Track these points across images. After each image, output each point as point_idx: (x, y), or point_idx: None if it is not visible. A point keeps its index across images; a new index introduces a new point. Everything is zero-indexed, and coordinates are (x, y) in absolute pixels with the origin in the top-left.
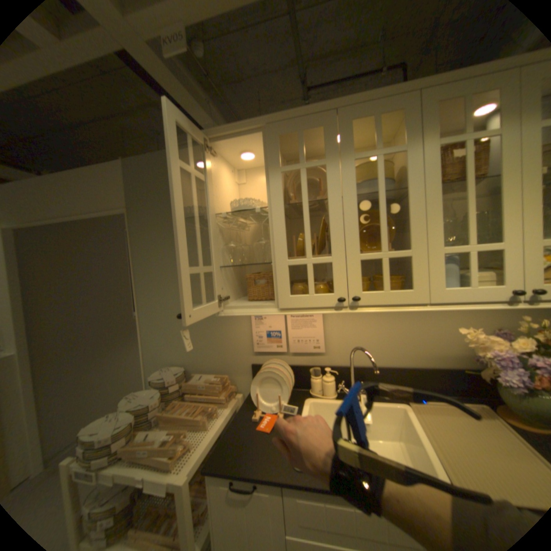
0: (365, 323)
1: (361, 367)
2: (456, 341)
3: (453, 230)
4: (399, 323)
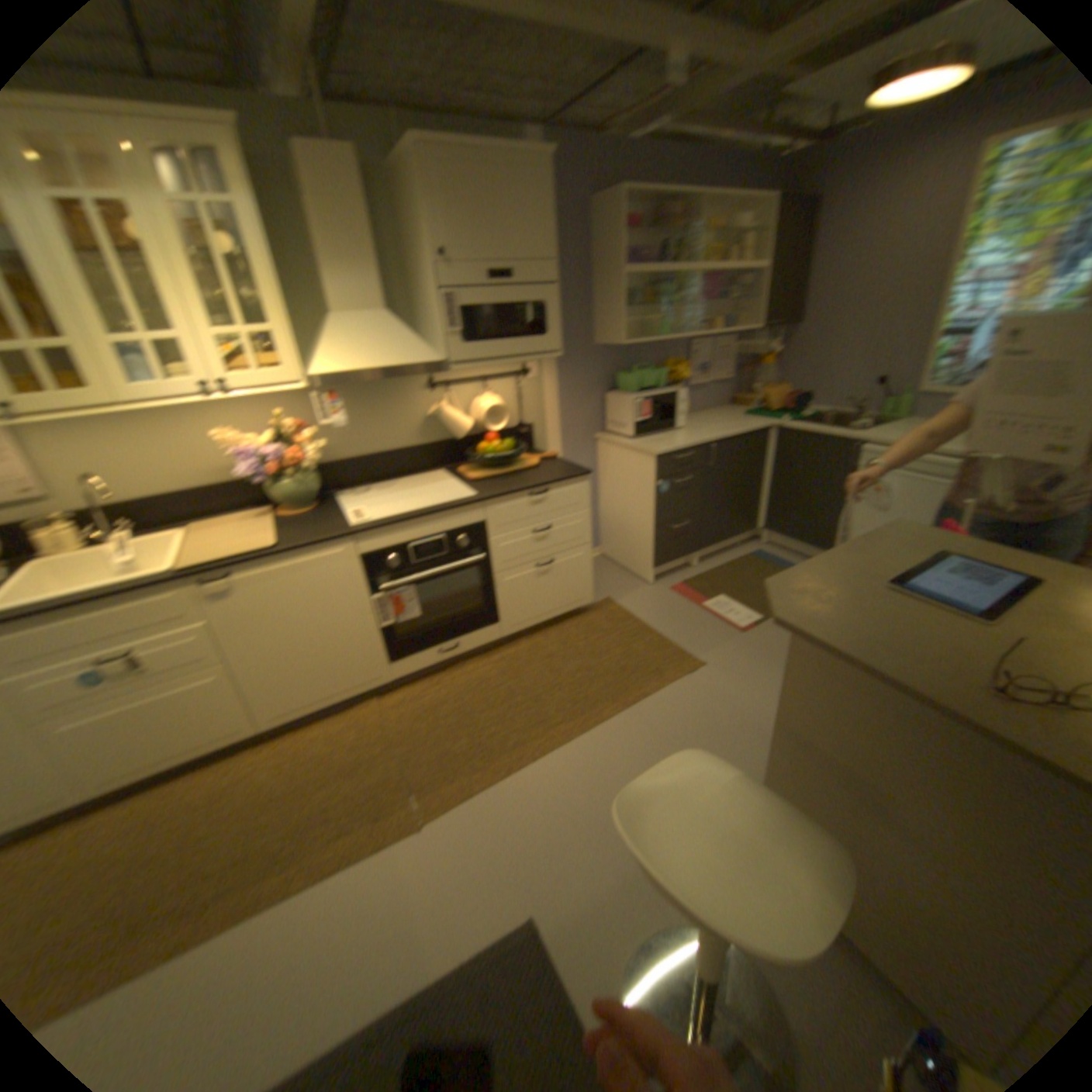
0: (93, 447)
1: (111, 507)
2: (216, 449)
3: (148, 314)
4: (146, 439)
